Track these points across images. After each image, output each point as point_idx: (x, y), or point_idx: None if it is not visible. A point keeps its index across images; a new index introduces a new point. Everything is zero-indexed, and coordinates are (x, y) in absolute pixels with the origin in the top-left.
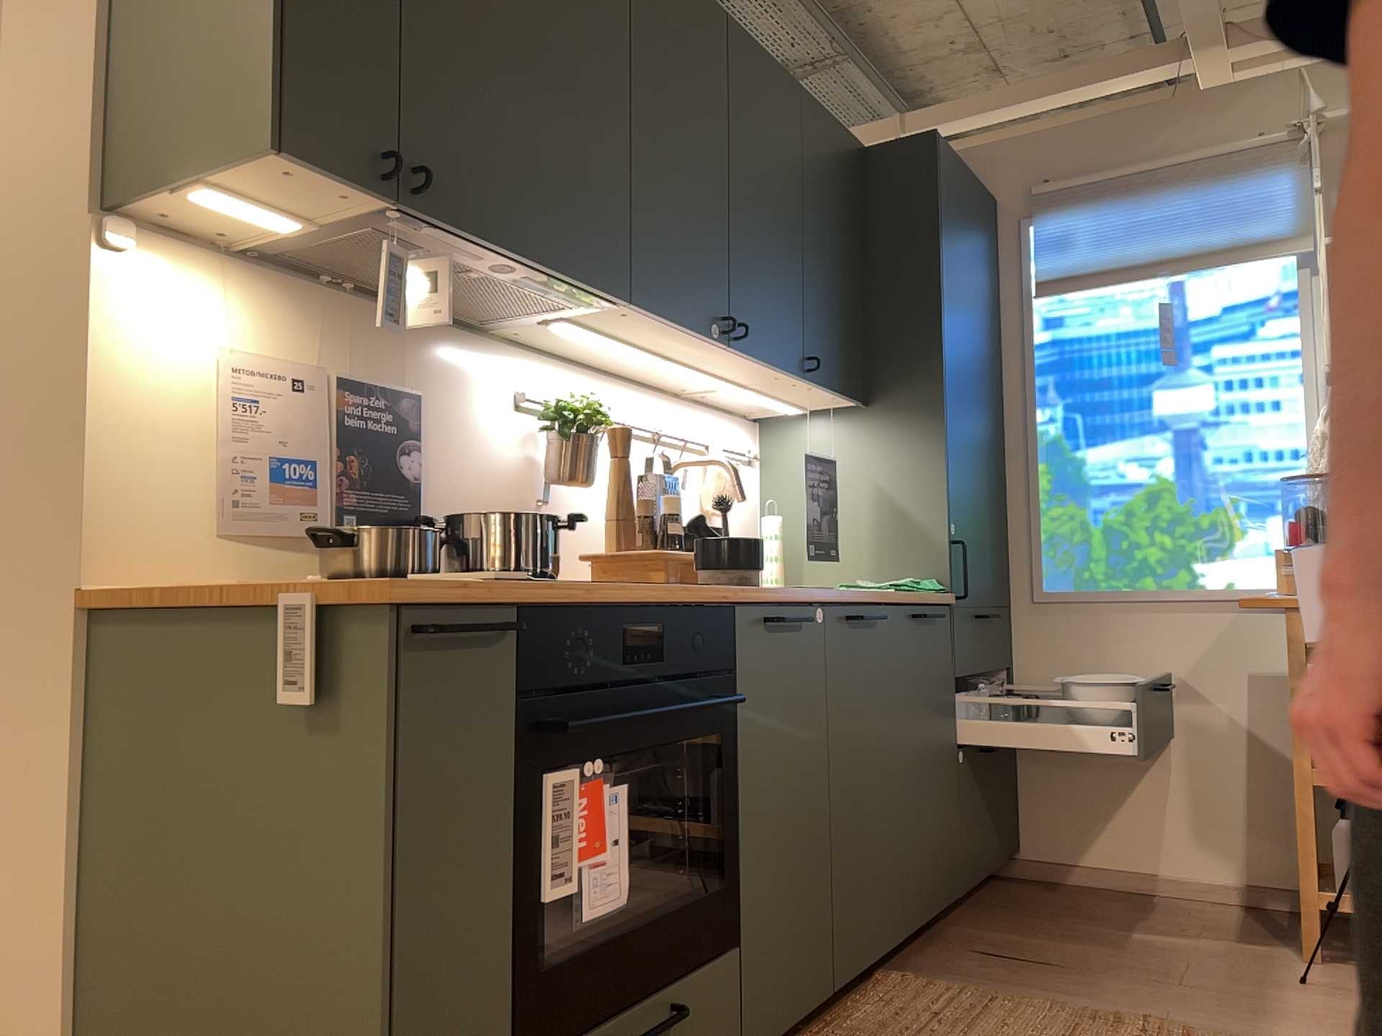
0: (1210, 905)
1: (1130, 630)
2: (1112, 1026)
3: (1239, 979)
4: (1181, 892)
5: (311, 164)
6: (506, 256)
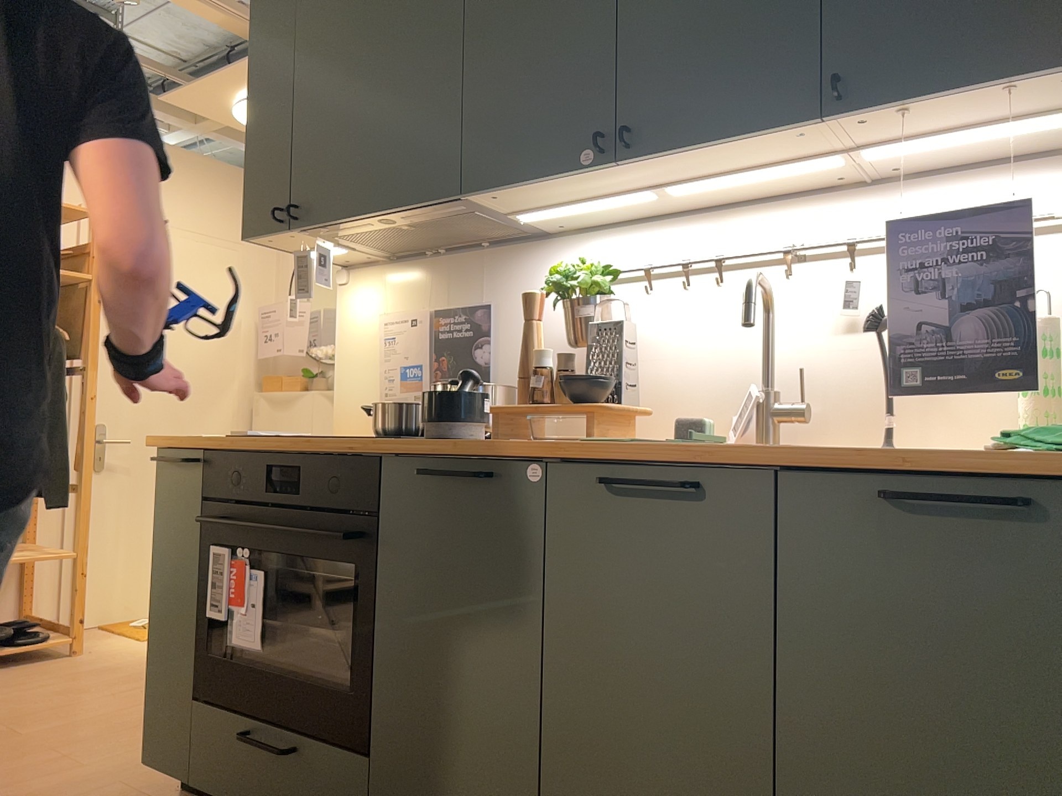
0: None
1: None
2: None
3: None
4: None
5: (261, 236)
6: (365, 219)
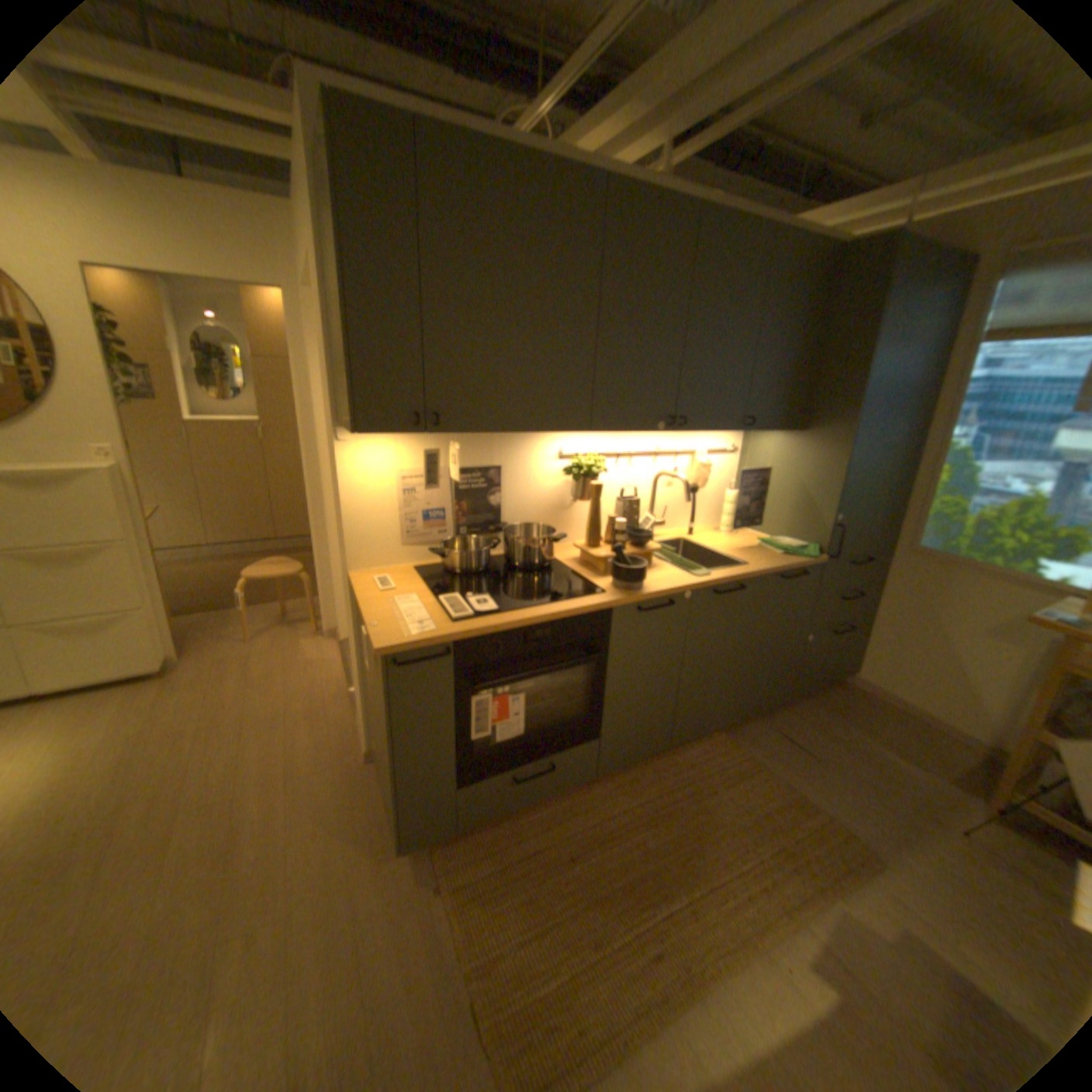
0: (960, 748)
1: (971, 585)
2: (807, 816)
3: (921, 814)
4: (946, 733)
5: (374, 432)
6: (500, 433)
